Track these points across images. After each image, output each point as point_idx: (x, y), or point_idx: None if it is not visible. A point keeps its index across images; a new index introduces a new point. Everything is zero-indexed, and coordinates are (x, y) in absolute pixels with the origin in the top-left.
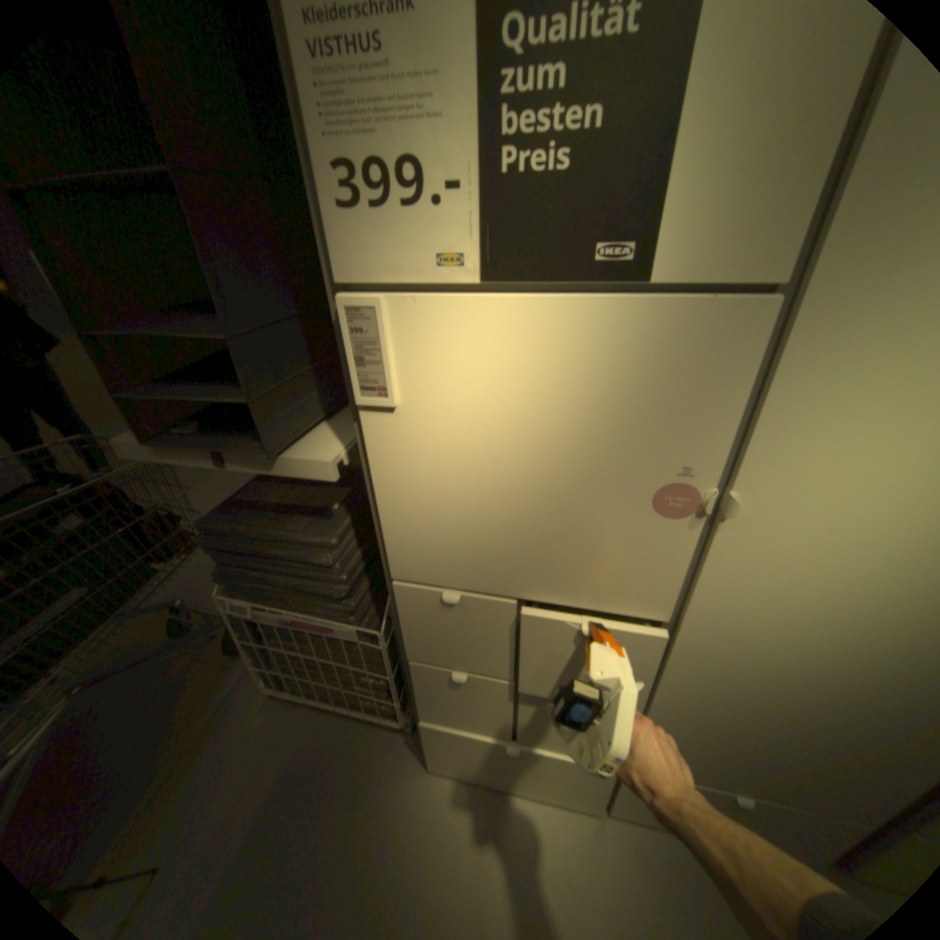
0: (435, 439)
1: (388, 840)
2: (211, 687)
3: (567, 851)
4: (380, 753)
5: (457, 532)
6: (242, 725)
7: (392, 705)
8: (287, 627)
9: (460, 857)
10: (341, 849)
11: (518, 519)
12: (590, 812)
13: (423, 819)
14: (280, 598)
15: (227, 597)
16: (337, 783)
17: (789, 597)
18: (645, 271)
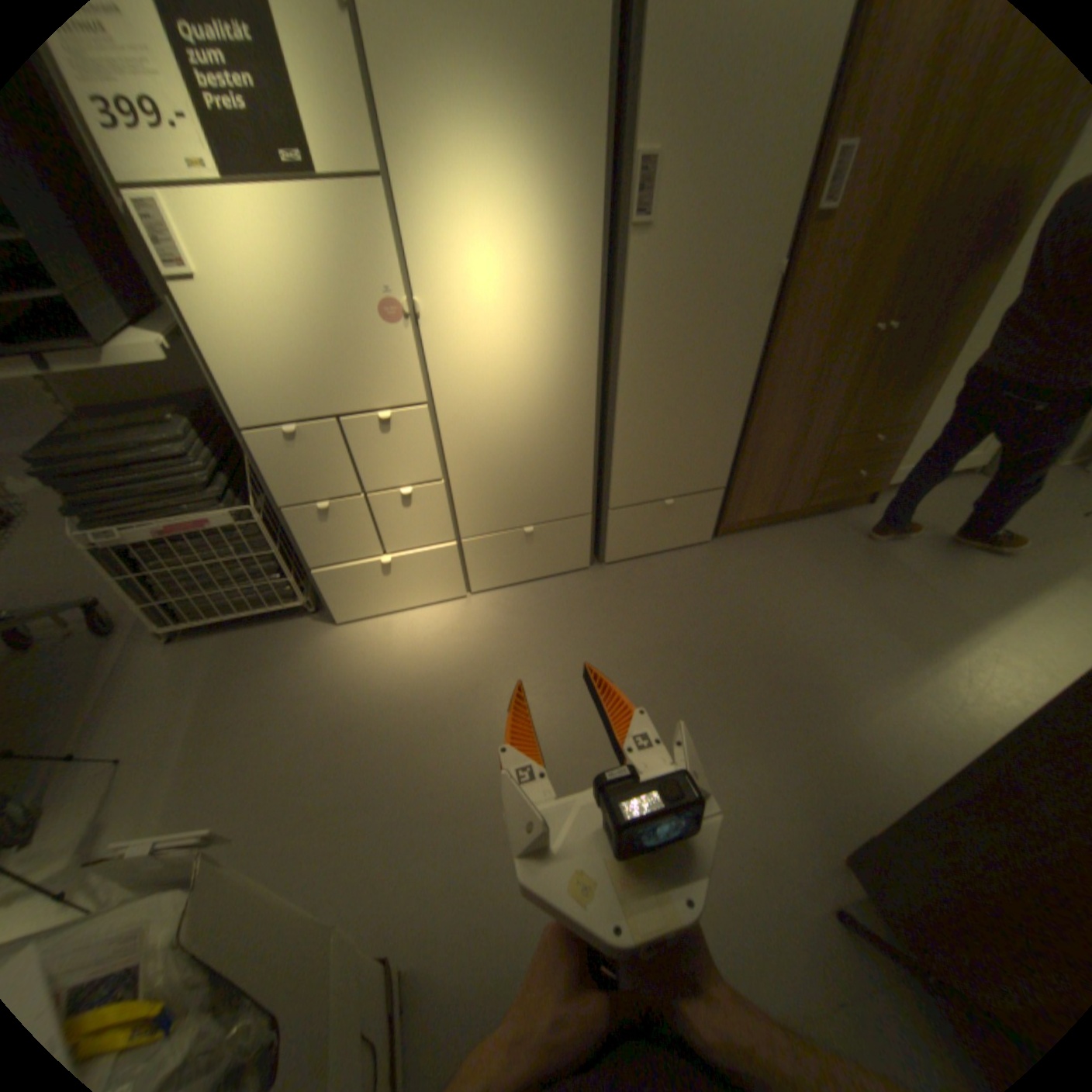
0: (232, 297)
1: (319, 666)
2: (95, 662)
3: (448, 619)
4: (294, 632)
5: (274, 371)
6: (148, 668)
7: (288, 581)
8: (163, 537)
9: (376, 651)
10: (283, 685)
11: (310, 349)
12: (460, 597)
13: (342, 647)
14: (145, 513)
15: (86, 531)
16: (263, 660)
17: (472, 363)
18: (313, 170)
